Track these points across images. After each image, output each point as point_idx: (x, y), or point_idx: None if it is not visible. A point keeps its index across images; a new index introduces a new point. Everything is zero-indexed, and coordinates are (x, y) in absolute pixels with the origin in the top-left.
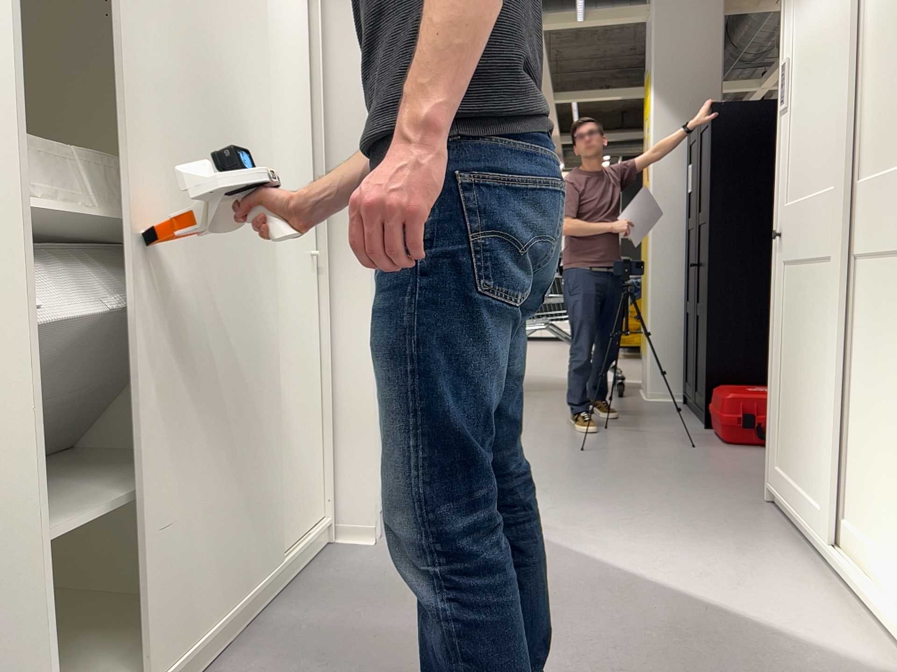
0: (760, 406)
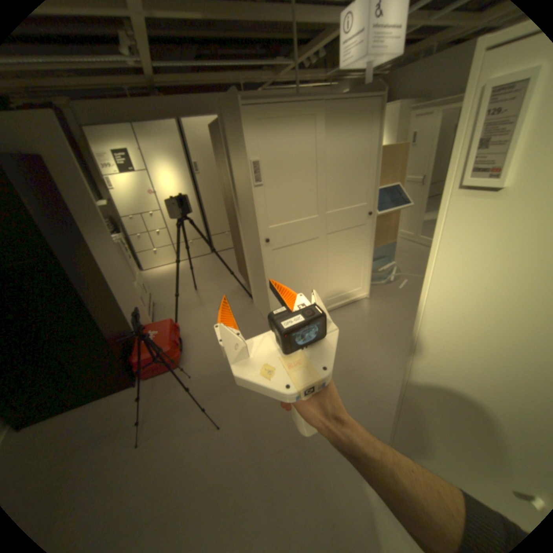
0: (173, 339)
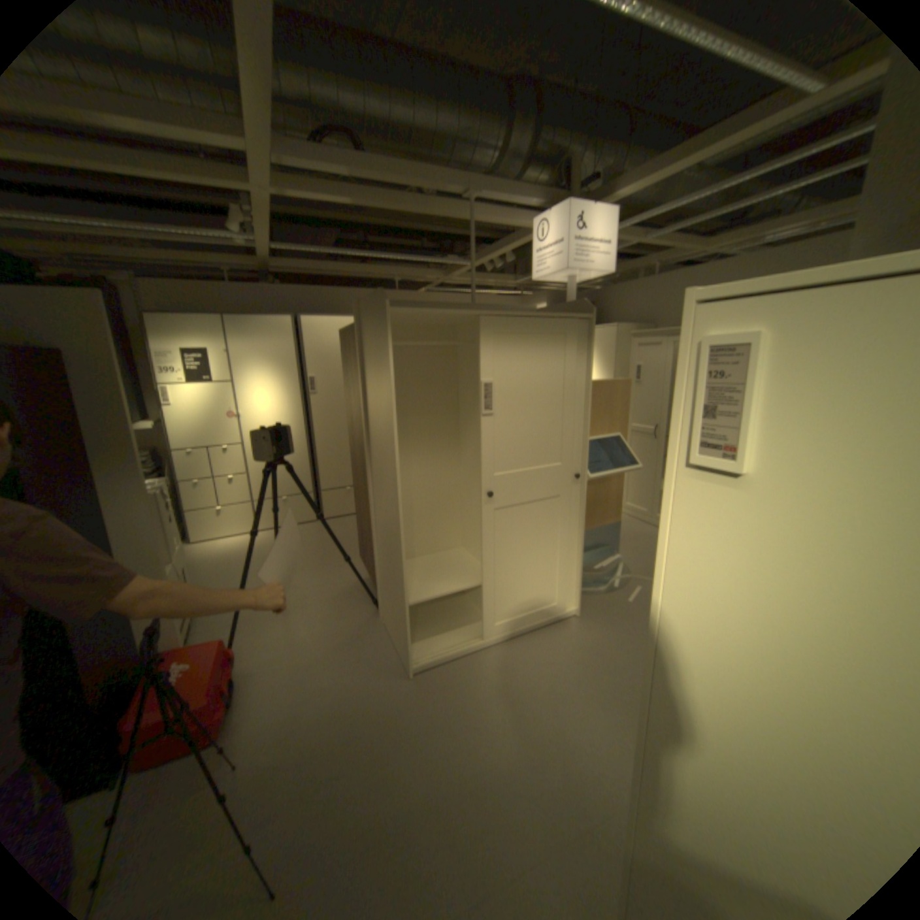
0: (216, 683)
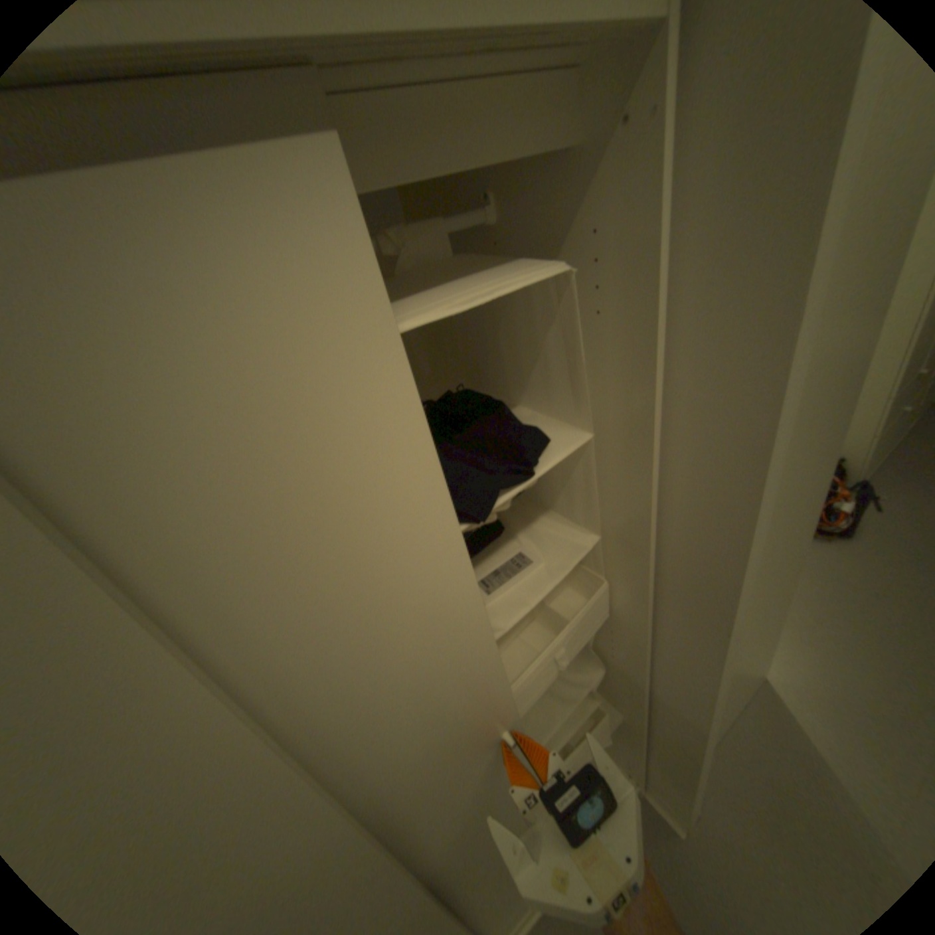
0: None
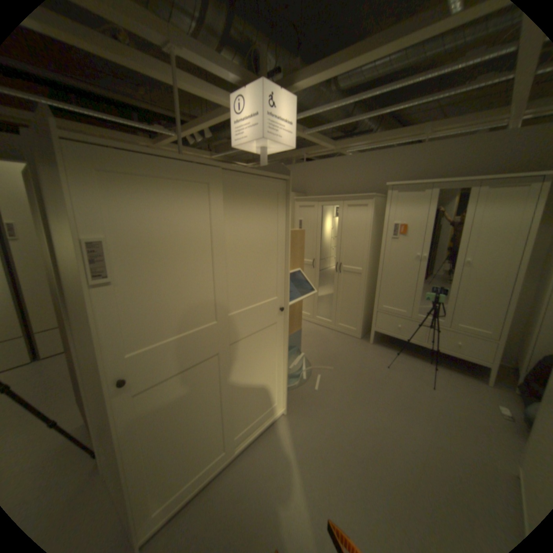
0: None
